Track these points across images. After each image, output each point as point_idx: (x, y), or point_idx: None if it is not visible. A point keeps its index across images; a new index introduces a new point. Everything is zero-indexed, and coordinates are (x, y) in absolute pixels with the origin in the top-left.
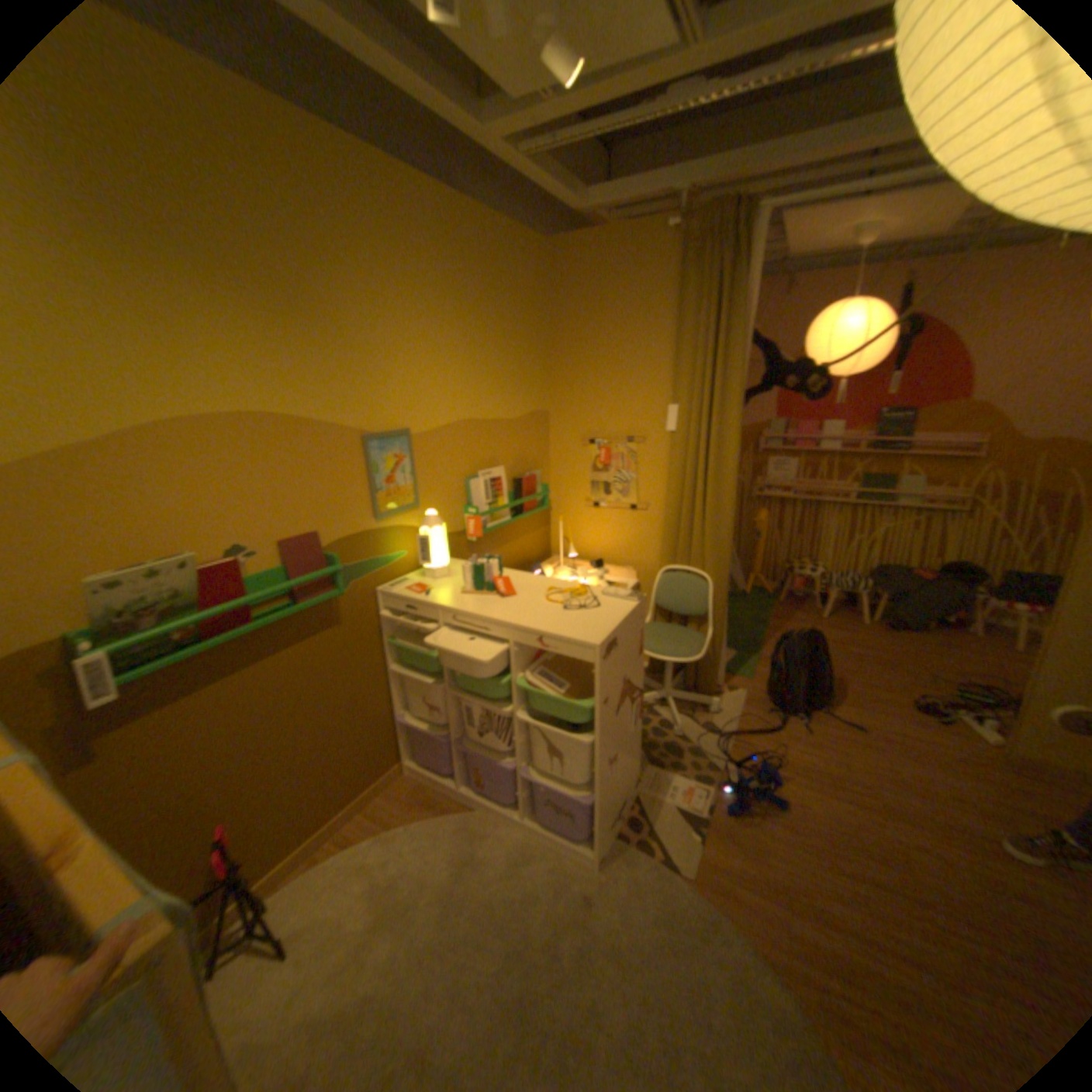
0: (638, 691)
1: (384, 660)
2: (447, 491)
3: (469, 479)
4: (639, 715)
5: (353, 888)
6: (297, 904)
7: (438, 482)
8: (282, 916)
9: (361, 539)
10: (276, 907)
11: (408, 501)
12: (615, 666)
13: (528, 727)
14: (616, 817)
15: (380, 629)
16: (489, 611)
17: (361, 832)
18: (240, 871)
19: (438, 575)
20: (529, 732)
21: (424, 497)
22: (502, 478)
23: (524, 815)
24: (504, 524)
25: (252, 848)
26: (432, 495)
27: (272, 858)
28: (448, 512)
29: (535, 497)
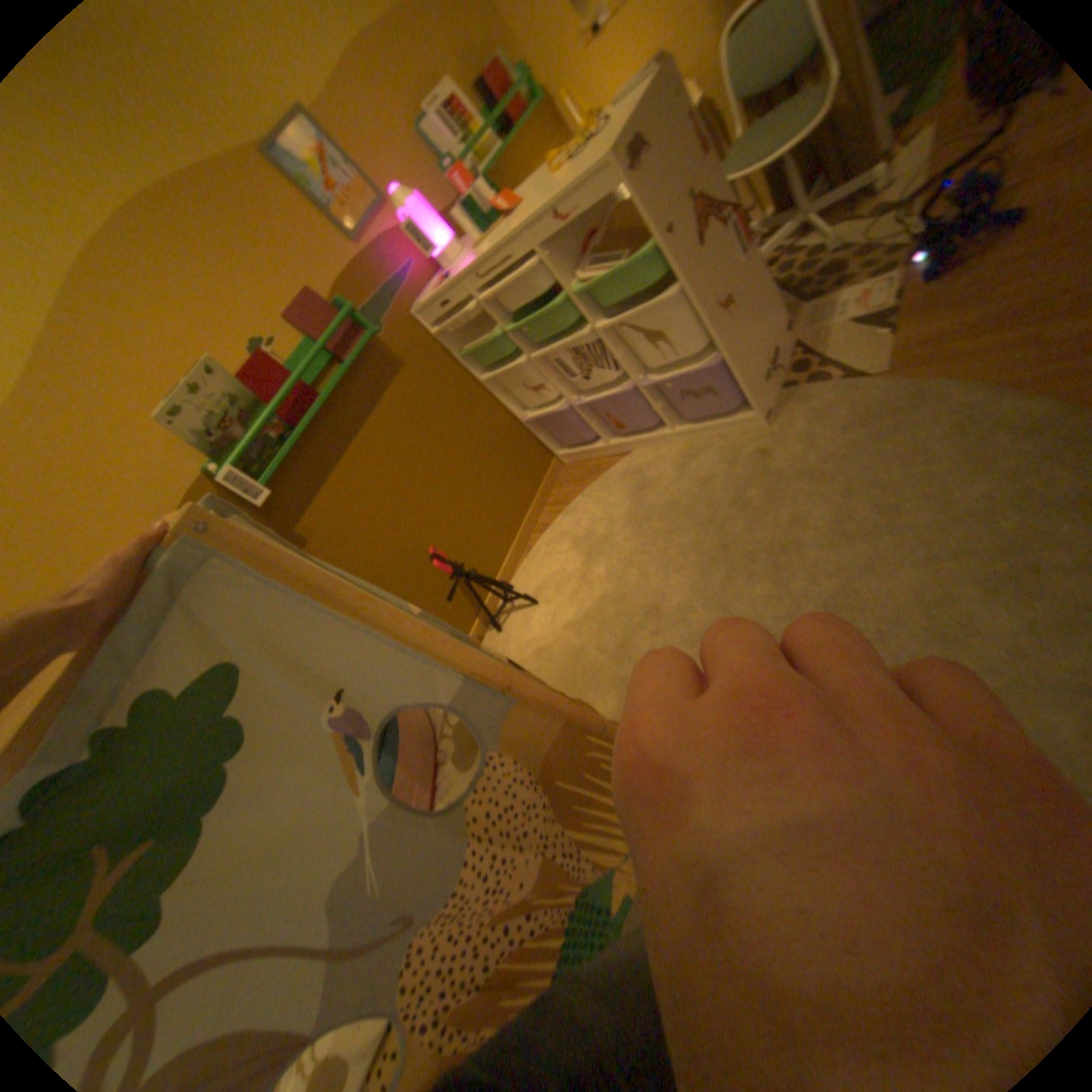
0: (730, 203)
1: (472, 376)
2: (401, 156)
3: (416, 122)
4: (746, 235)
5: (562, 546)
6: (531, 573)
7: (383, 151)
8: (525, 583)
9: (354, 269)
10: (519, 581)
11: (367, 197)
12: (660, 174)
13: (624, 335)
14: (771, 365)
15: (445, 349)
16: (499, 235)
17: (553, 514)
18: (478, 571)
19: (452, 254)
20: (627, 339)
21: (381, 180)
22: (455, 92)
23: (673, 422)
24: (496, 152)
25: (475, 555)
26: (388, 172)
27: (496, 556)
28: (422, 182)
29: (515, 89)
